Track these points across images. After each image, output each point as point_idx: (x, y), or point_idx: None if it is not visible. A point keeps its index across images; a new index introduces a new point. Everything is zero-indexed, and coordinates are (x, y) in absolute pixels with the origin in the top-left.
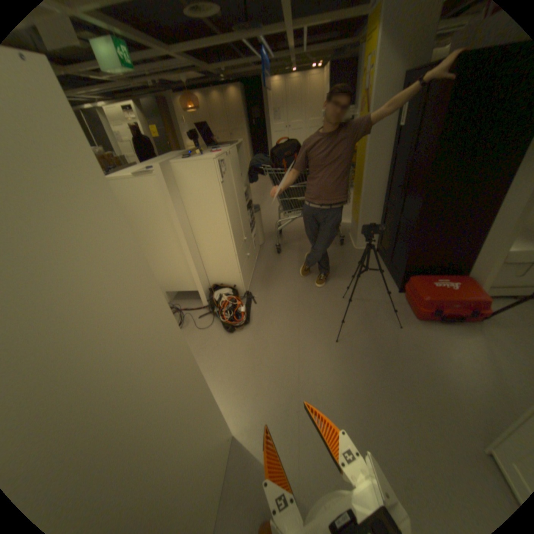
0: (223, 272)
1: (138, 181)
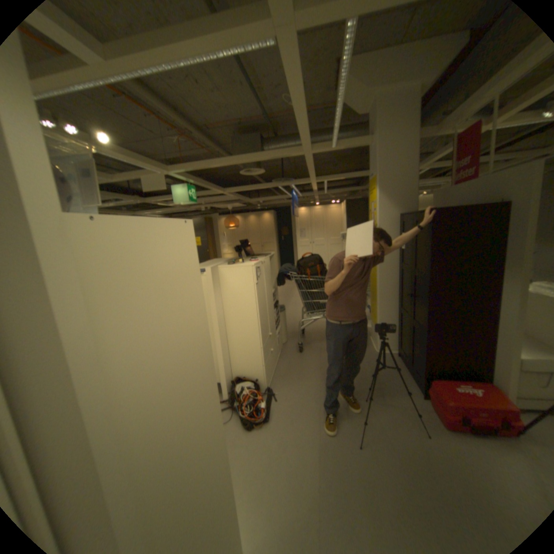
0: (247, 365)
1: None
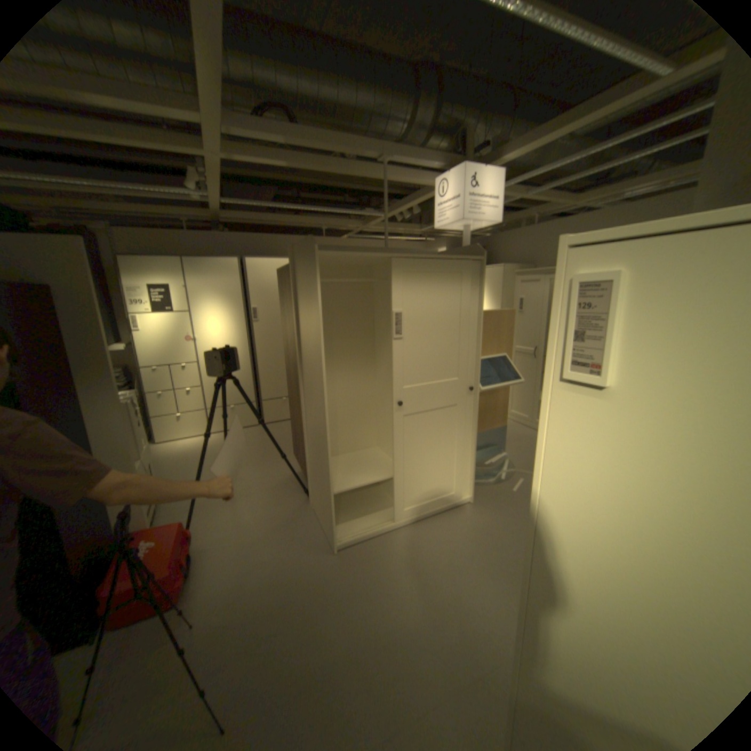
0: None
1: None
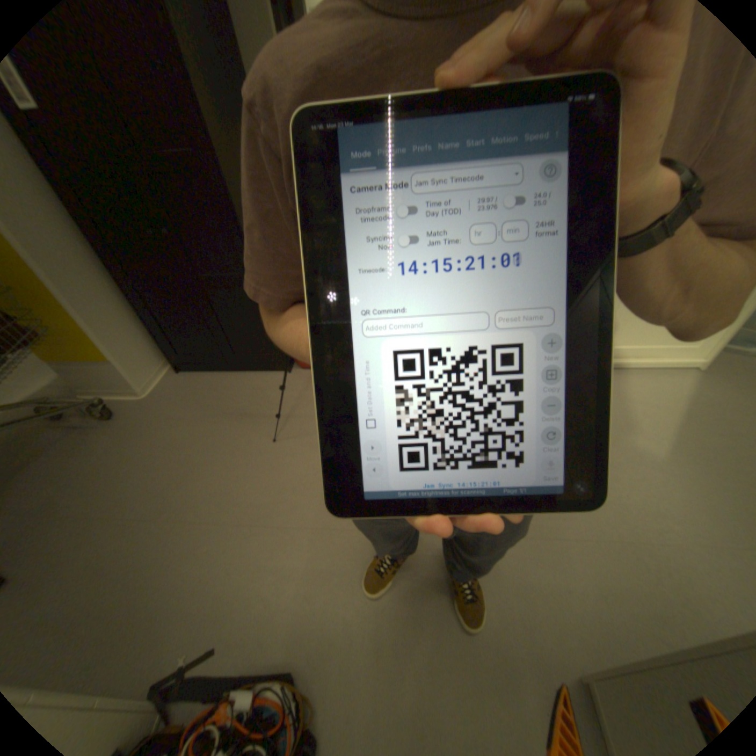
0: None
1: None
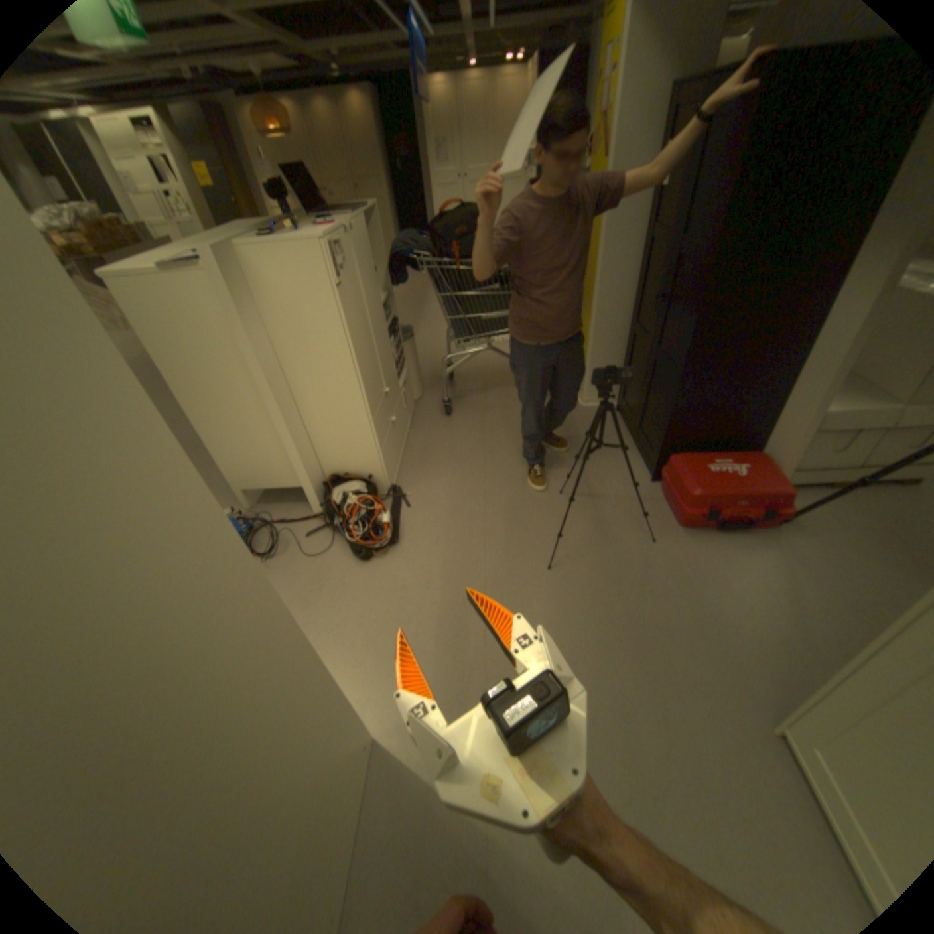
0: (348, 453)
1: (169, 281)
